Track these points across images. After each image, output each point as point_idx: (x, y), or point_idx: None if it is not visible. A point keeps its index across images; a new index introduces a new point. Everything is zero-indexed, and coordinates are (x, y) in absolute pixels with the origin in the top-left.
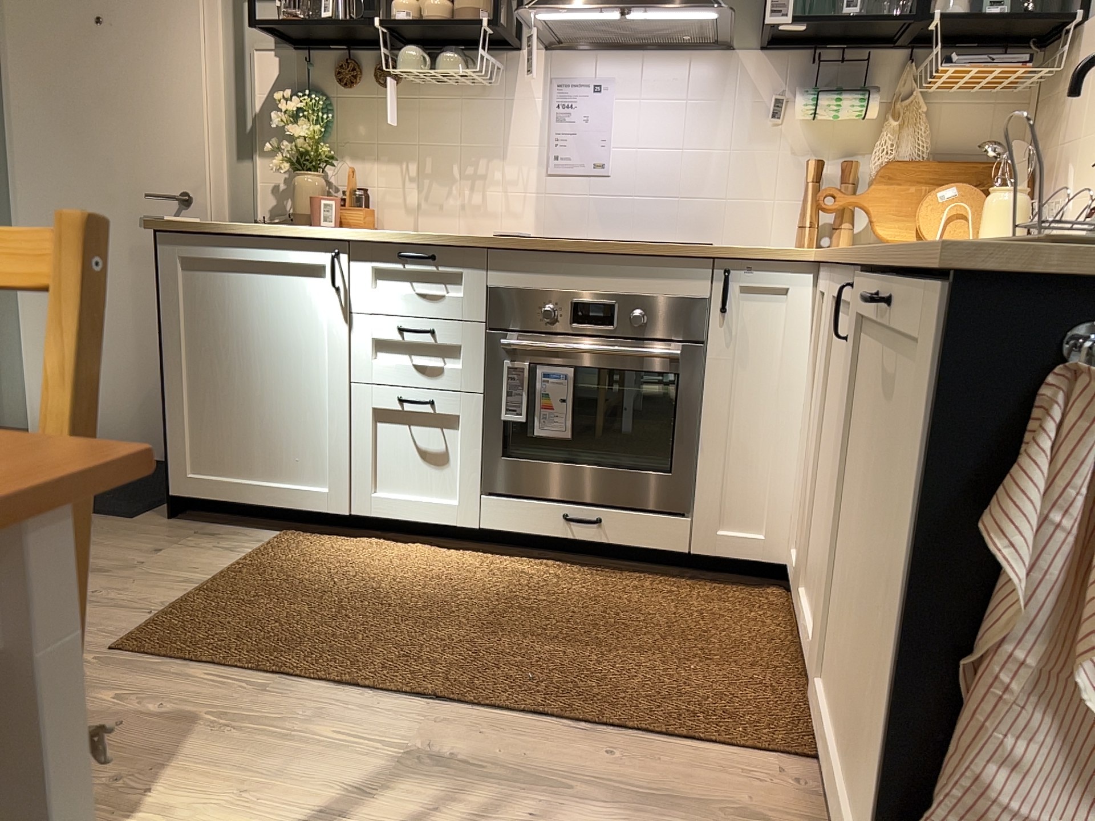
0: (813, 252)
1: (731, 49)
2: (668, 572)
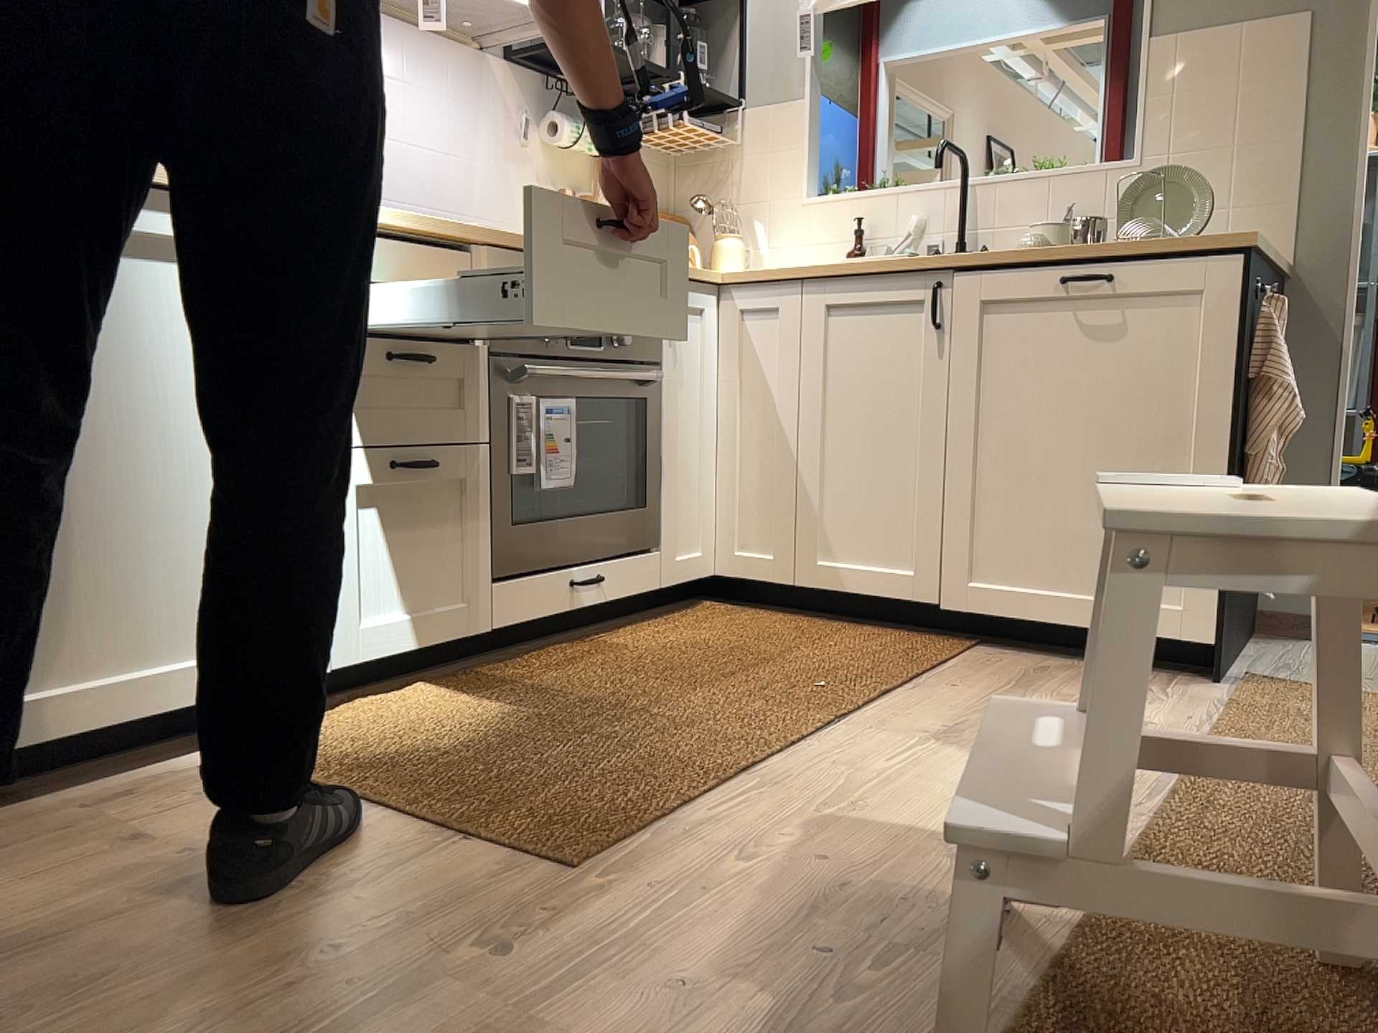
0: (710, 271)
1: (485, 53)
2: (621, 621)
